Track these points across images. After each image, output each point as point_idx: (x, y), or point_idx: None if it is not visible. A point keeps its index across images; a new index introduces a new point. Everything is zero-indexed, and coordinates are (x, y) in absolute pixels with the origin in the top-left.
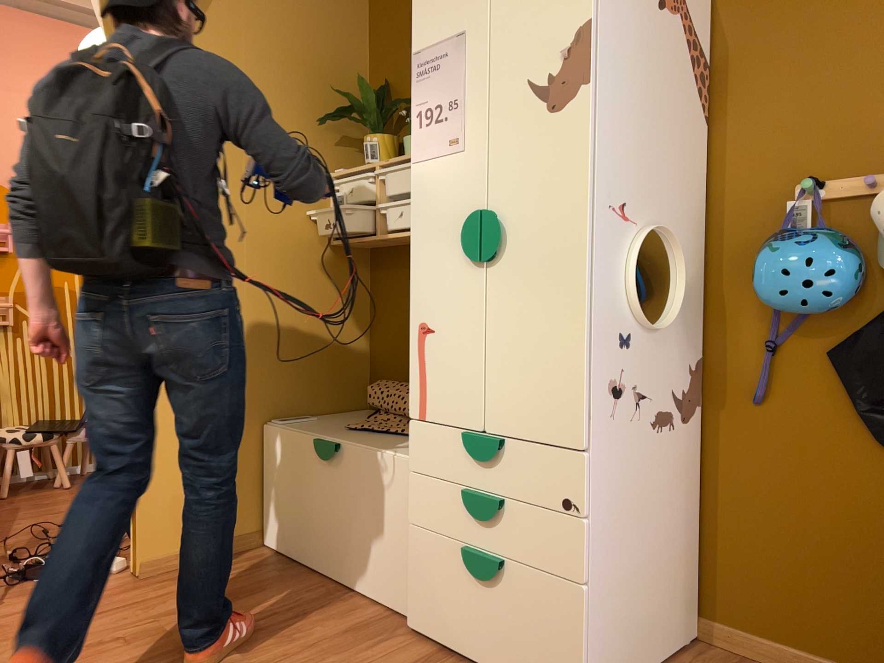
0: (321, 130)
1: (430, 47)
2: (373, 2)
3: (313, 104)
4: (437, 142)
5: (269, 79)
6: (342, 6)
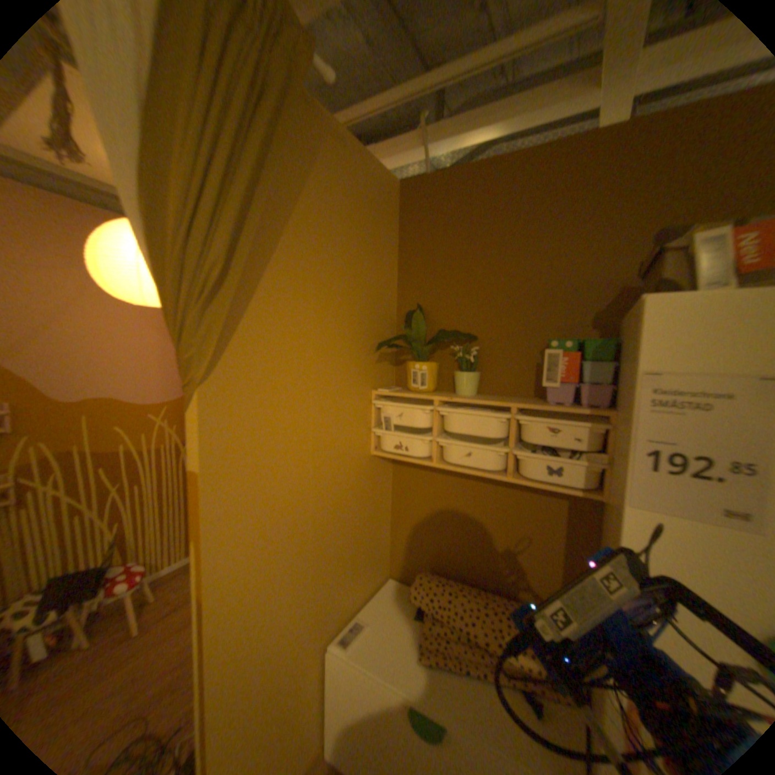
0: (369, 352)
1: (690, 371)
2: (406, 228)
3: (364, 329)
4: (697, 502)
5: (333, 311)
6: (383, 231)
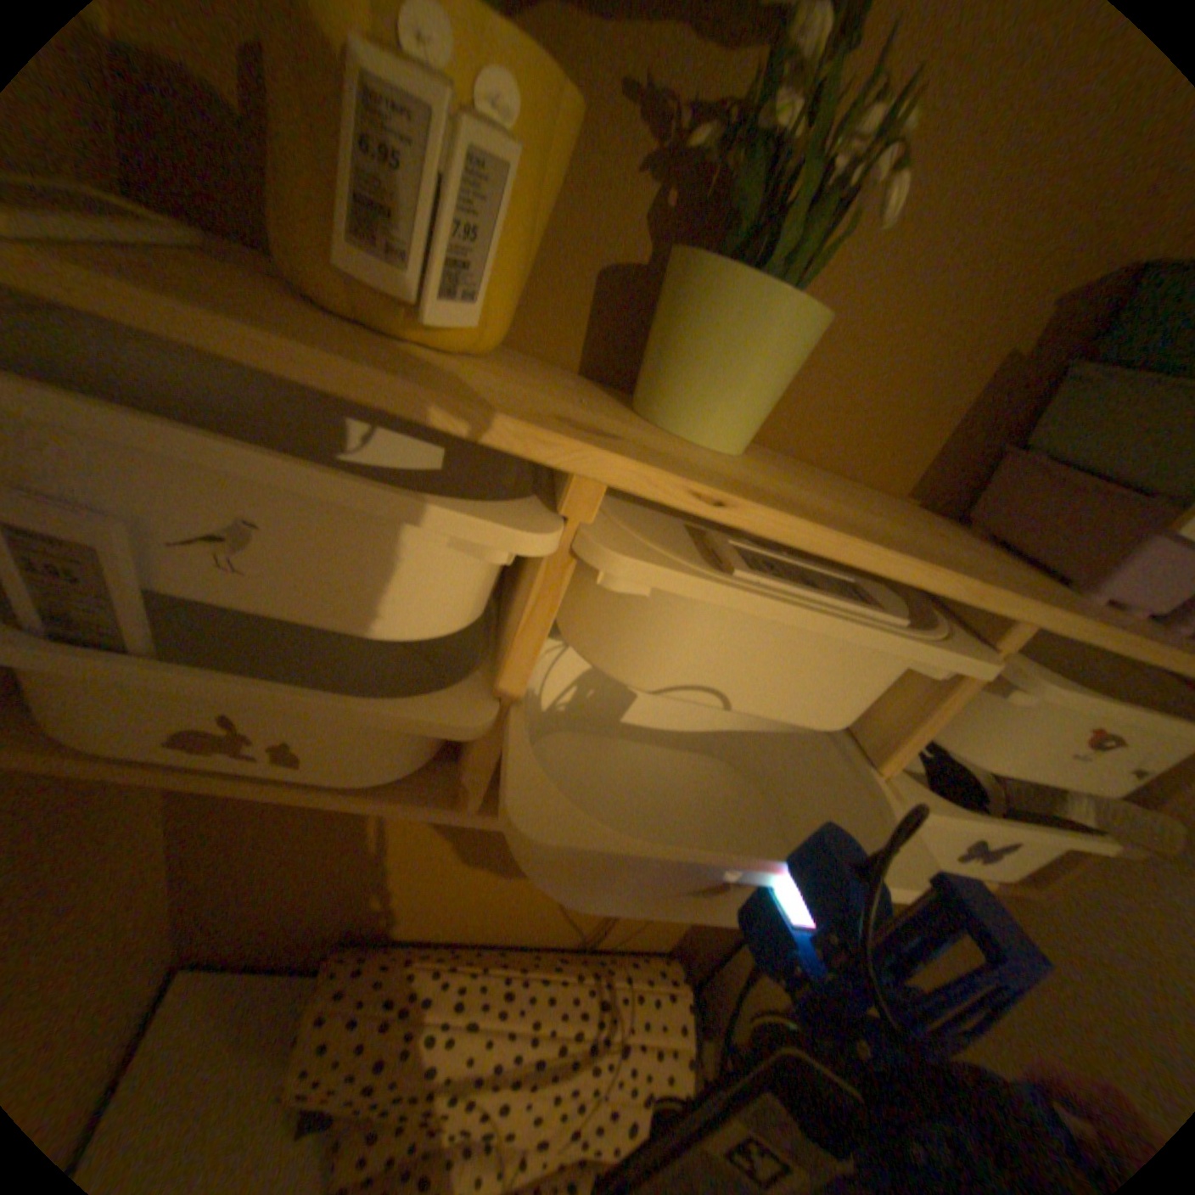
0: None
1: None
2: None
3: None
4: None
5: None
6: None
